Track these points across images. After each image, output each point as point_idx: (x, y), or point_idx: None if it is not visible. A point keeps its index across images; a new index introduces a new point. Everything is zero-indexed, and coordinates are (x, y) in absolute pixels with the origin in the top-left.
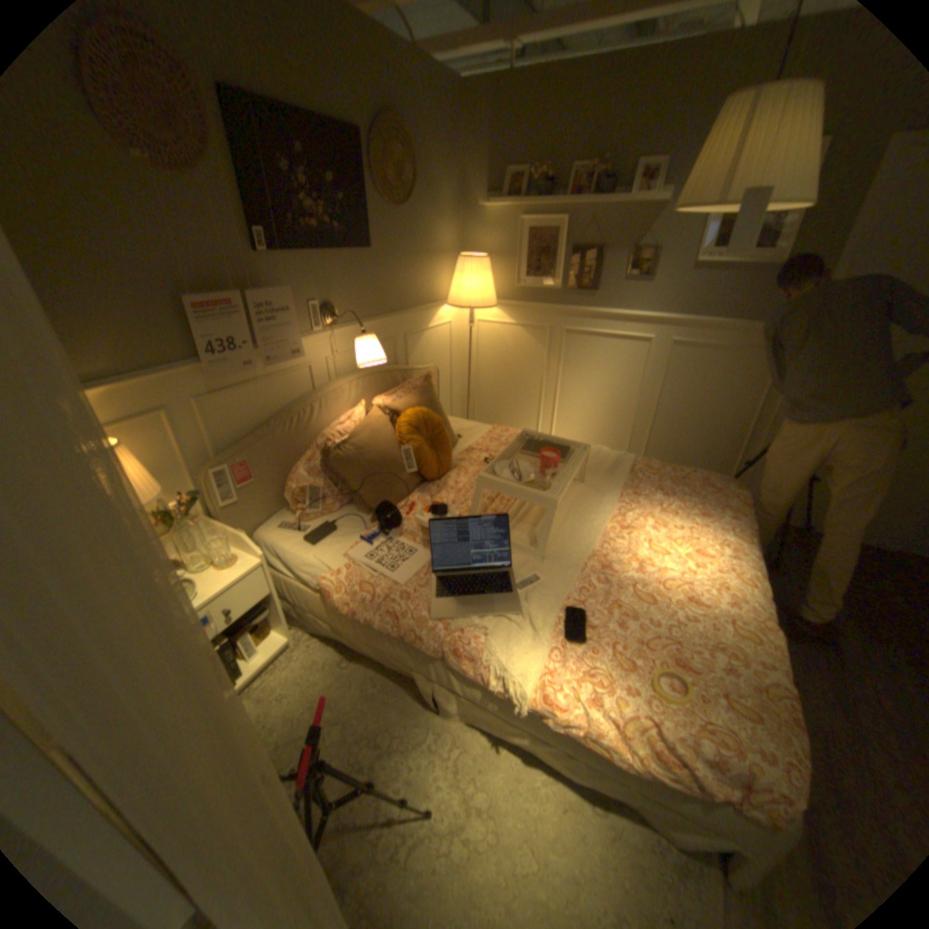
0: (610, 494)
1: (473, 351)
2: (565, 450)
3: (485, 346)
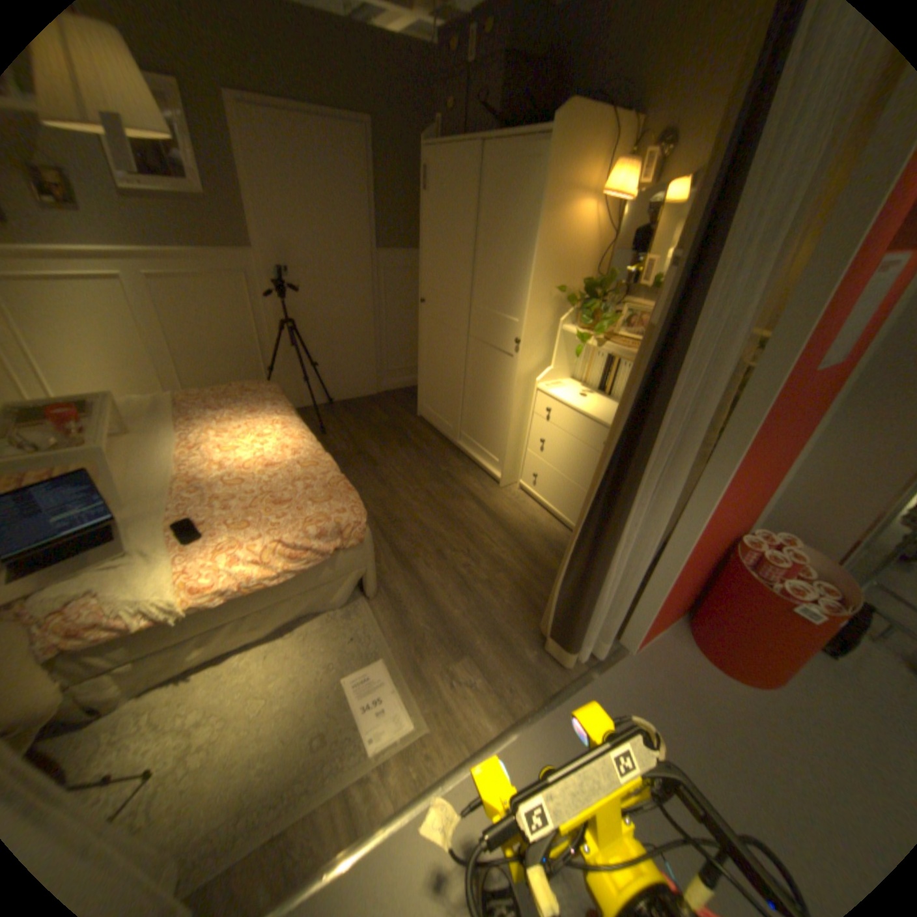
0: (163, 429)
1: None
2: (83, 404)
3: None
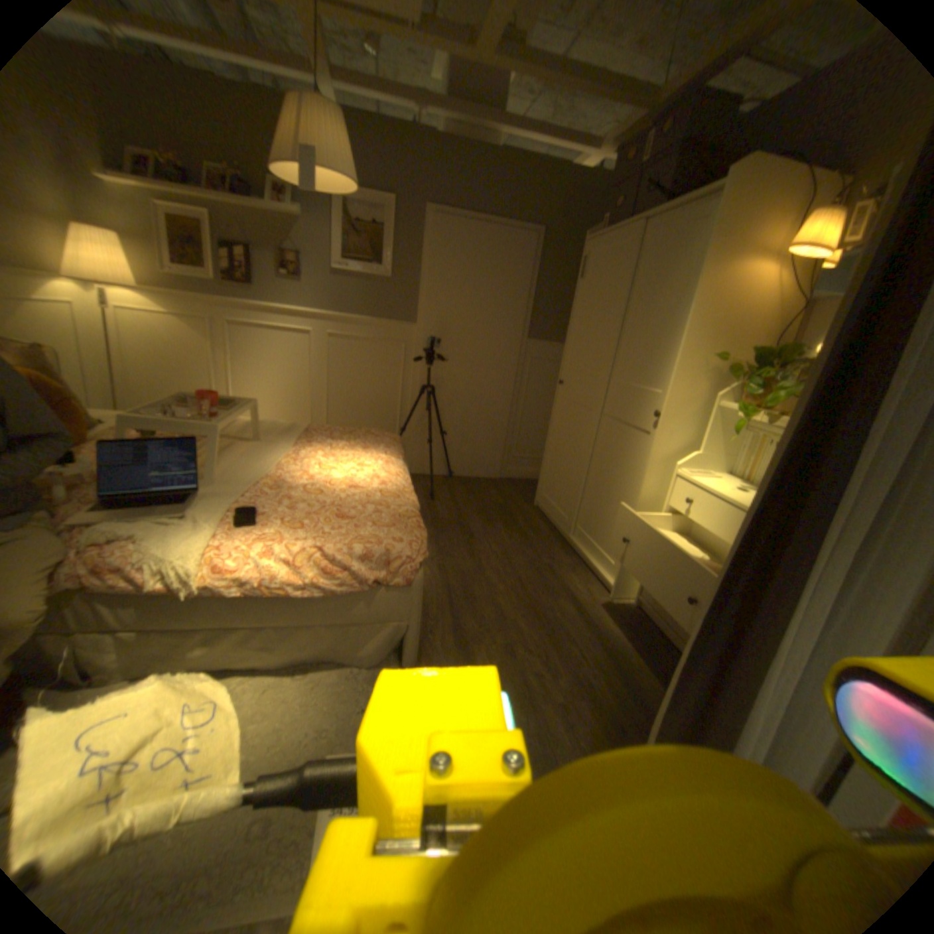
0: (284, 442)
1: (115, 342)
2: (230, 400)
3: (131, 336)
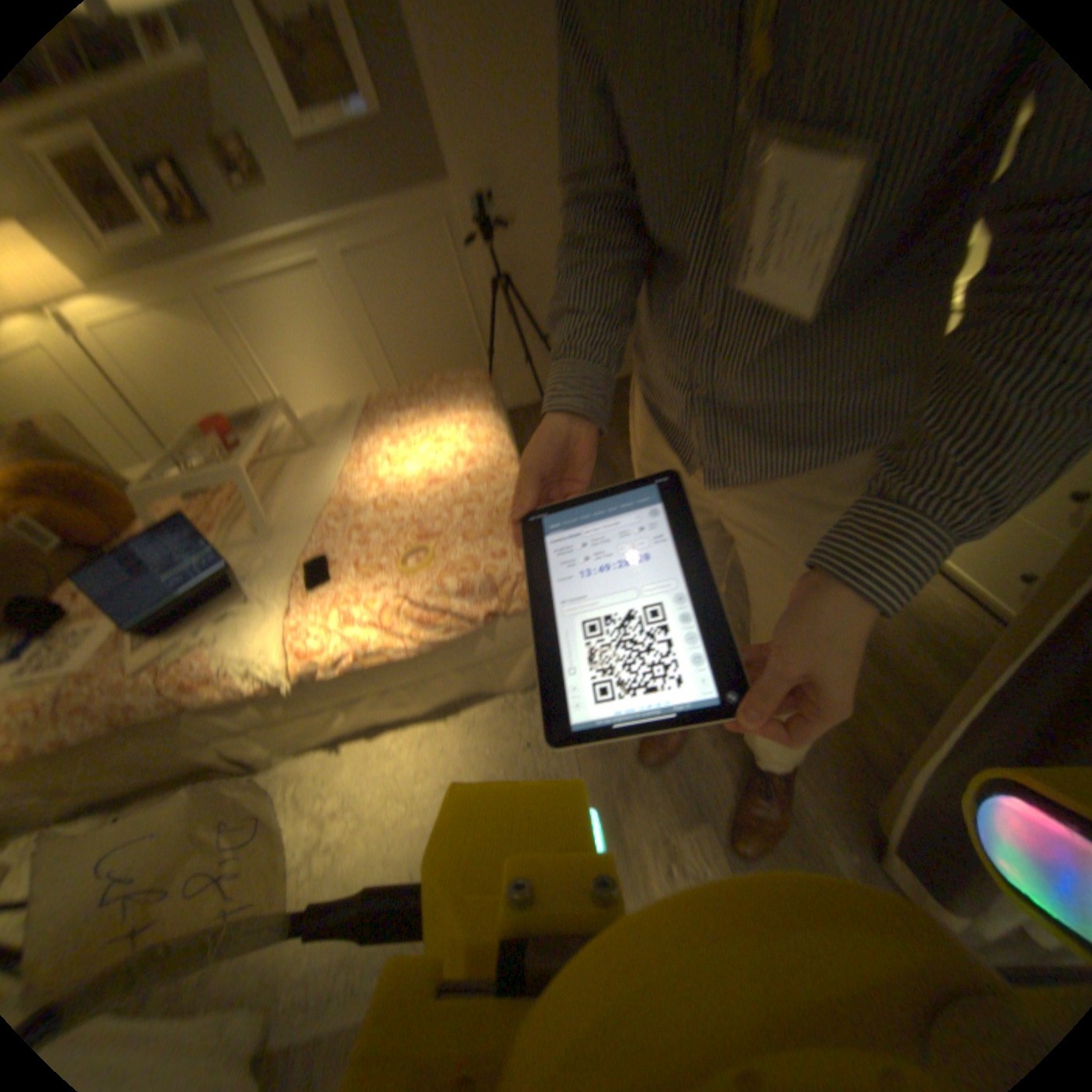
0: (342, 436)
1: (117, 367)
2: (251, 410)
3: (128, 352)
